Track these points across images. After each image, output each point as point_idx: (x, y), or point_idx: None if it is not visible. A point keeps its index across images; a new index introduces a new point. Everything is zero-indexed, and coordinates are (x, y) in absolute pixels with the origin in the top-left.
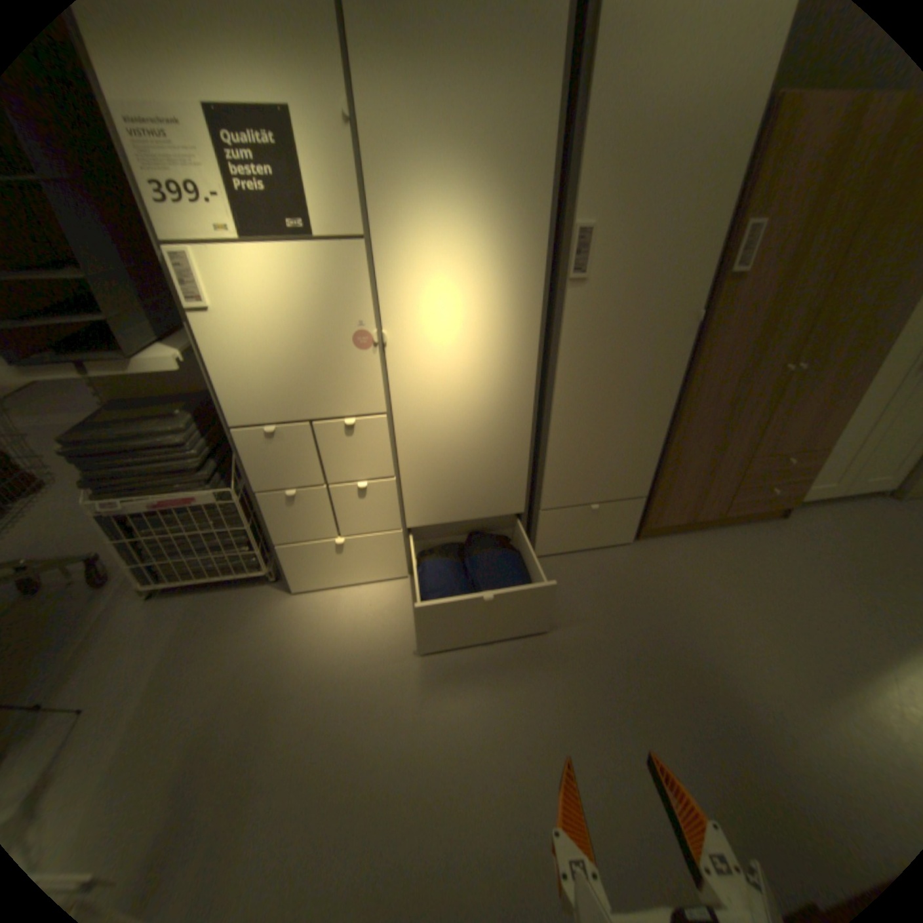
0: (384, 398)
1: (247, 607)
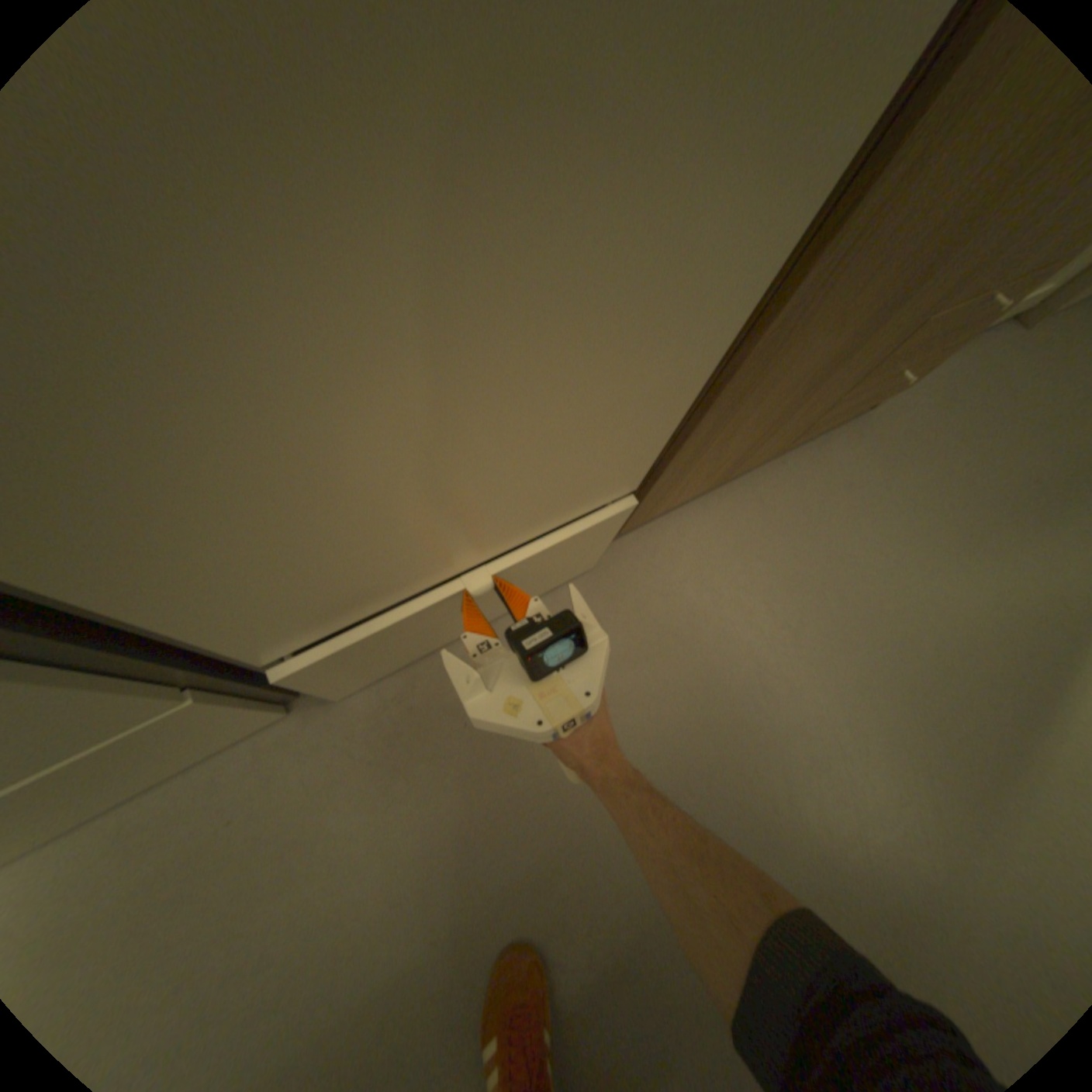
0: None
1: None
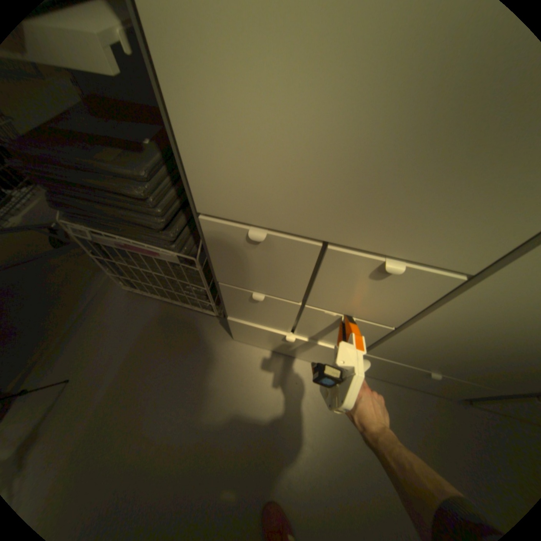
0: (499, 253)
1: (197, 333)
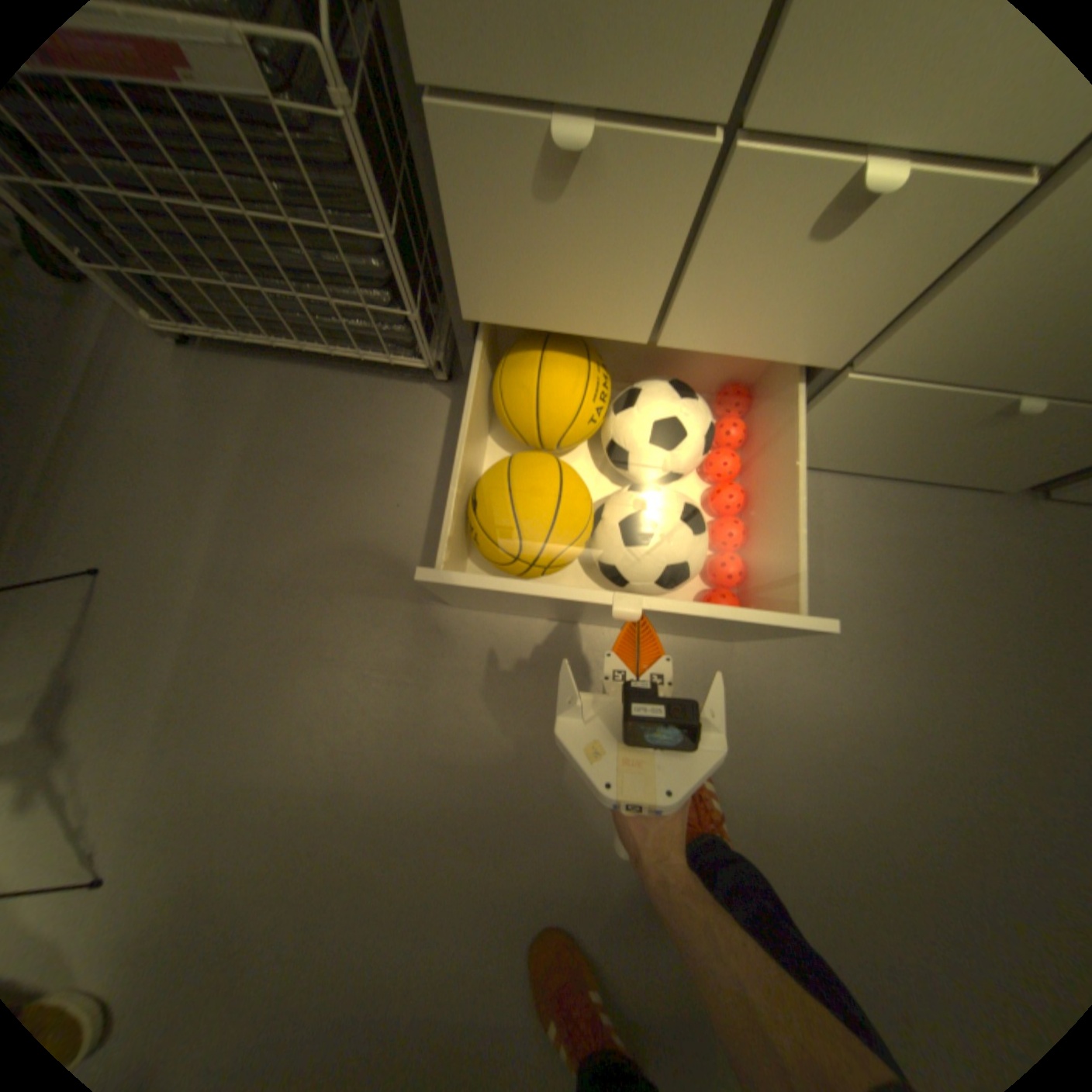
0: None
1: (389, 428)
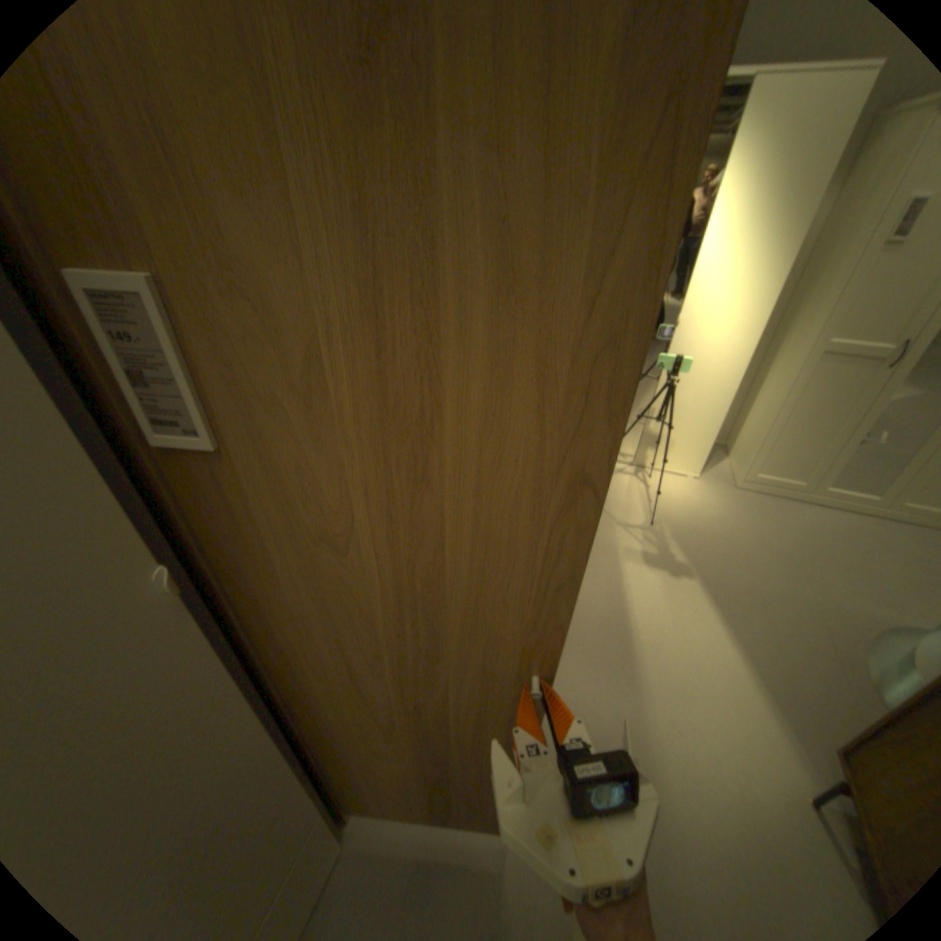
0: None
1: None
